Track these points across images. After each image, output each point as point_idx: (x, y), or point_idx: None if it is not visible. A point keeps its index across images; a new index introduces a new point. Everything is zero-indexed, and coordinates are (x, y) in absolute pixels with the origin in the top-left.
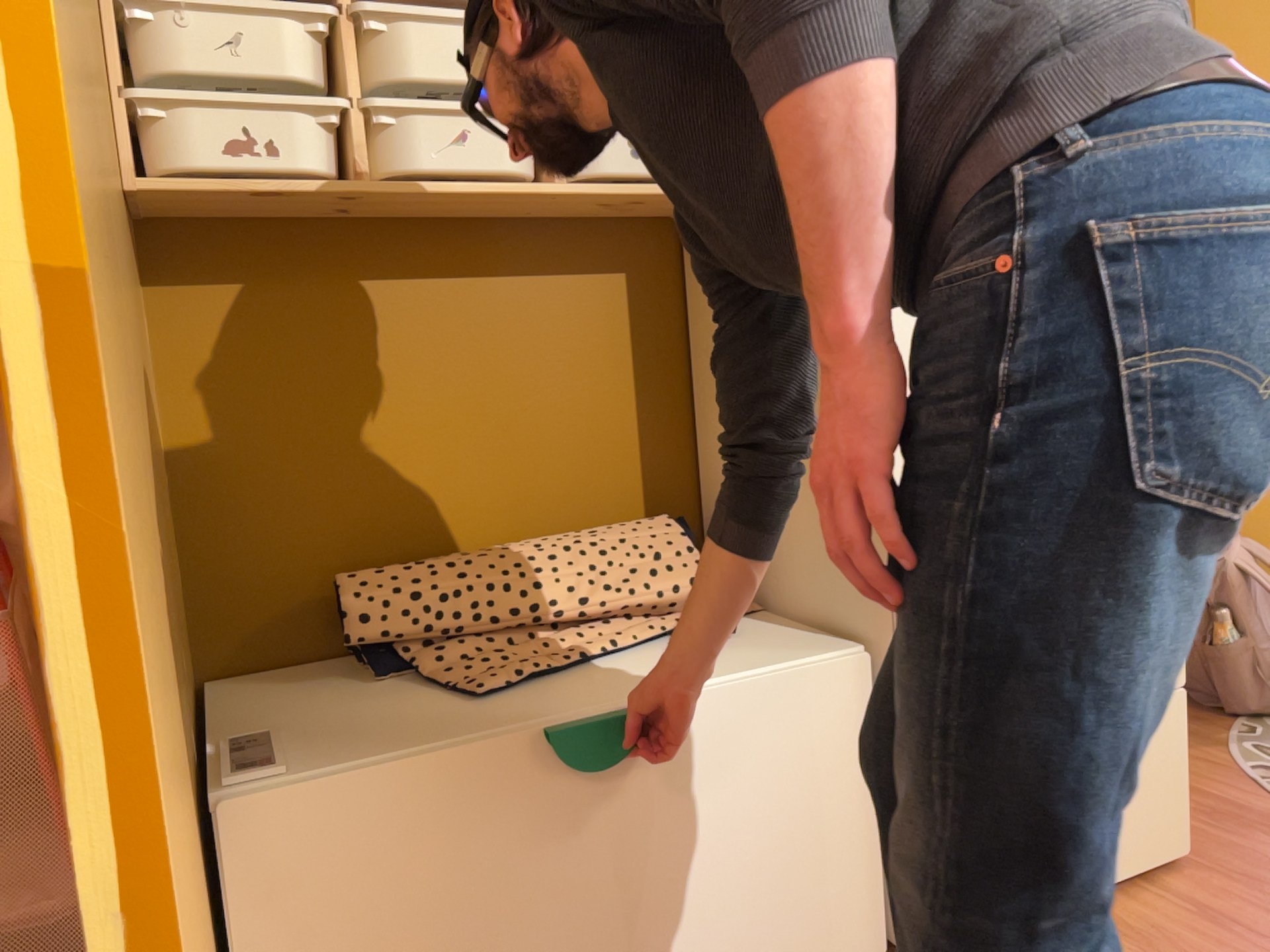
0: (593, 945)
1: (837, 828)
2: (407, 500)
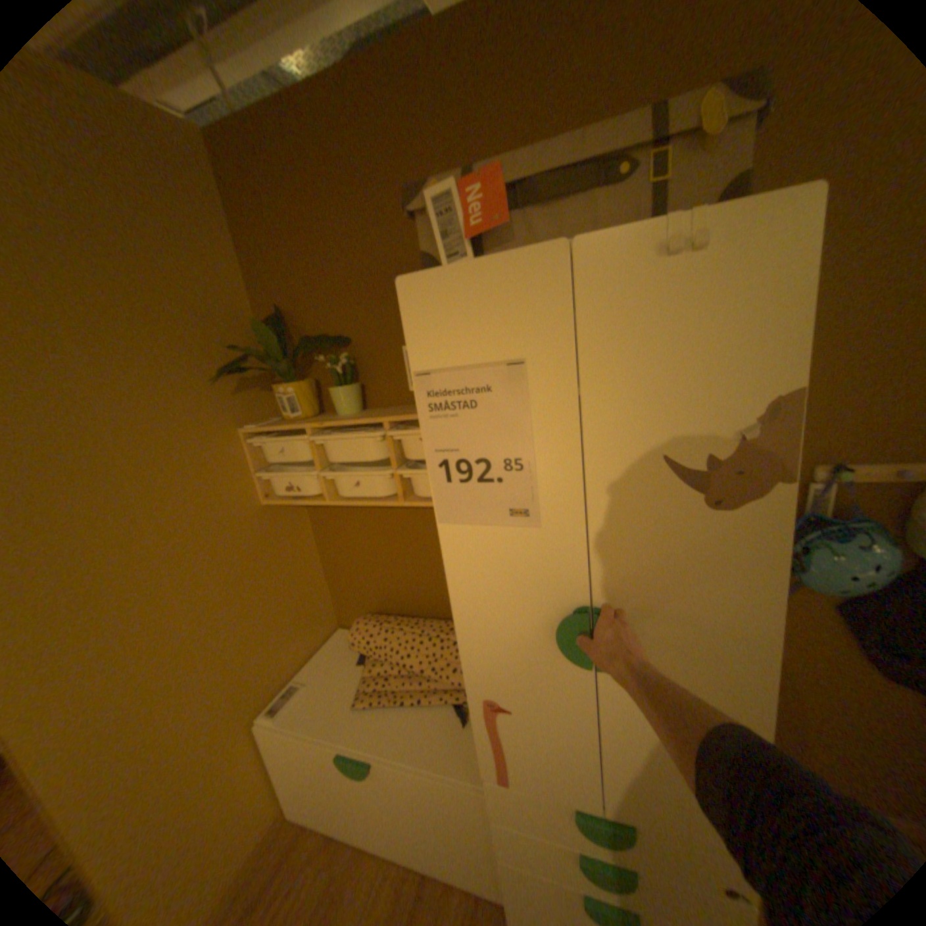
0: (367, 820)
1: (471, 848)
2: (394, 588)
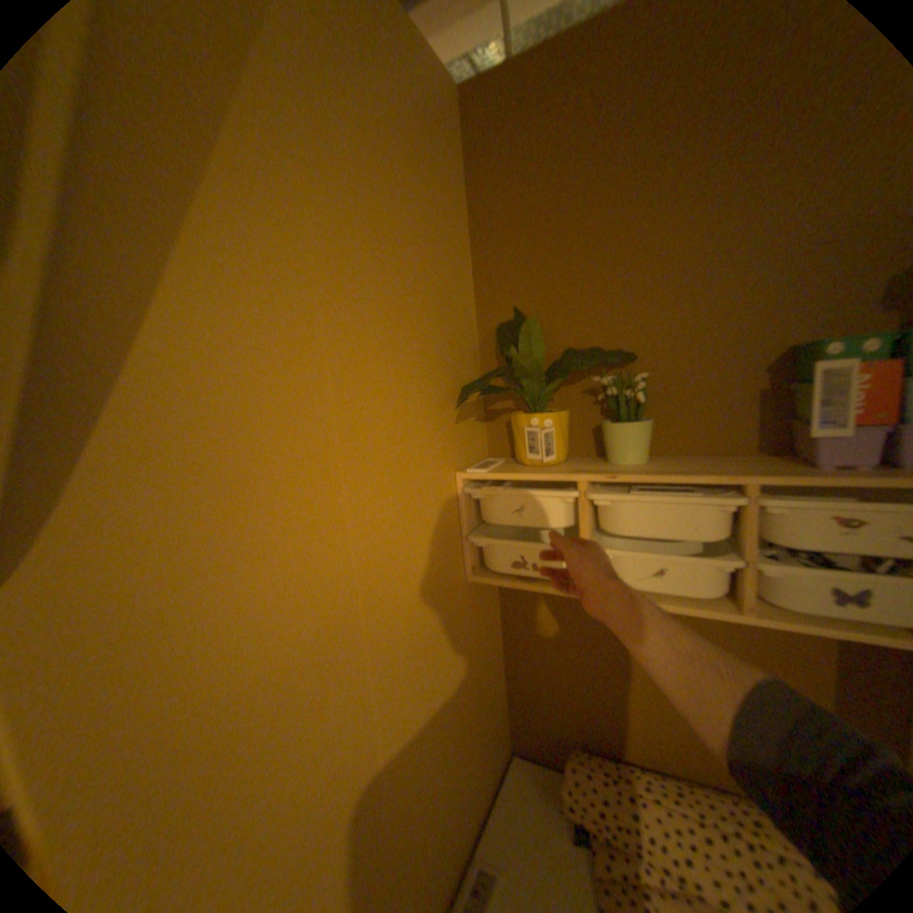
0: None
1: None
2: (622, 718)
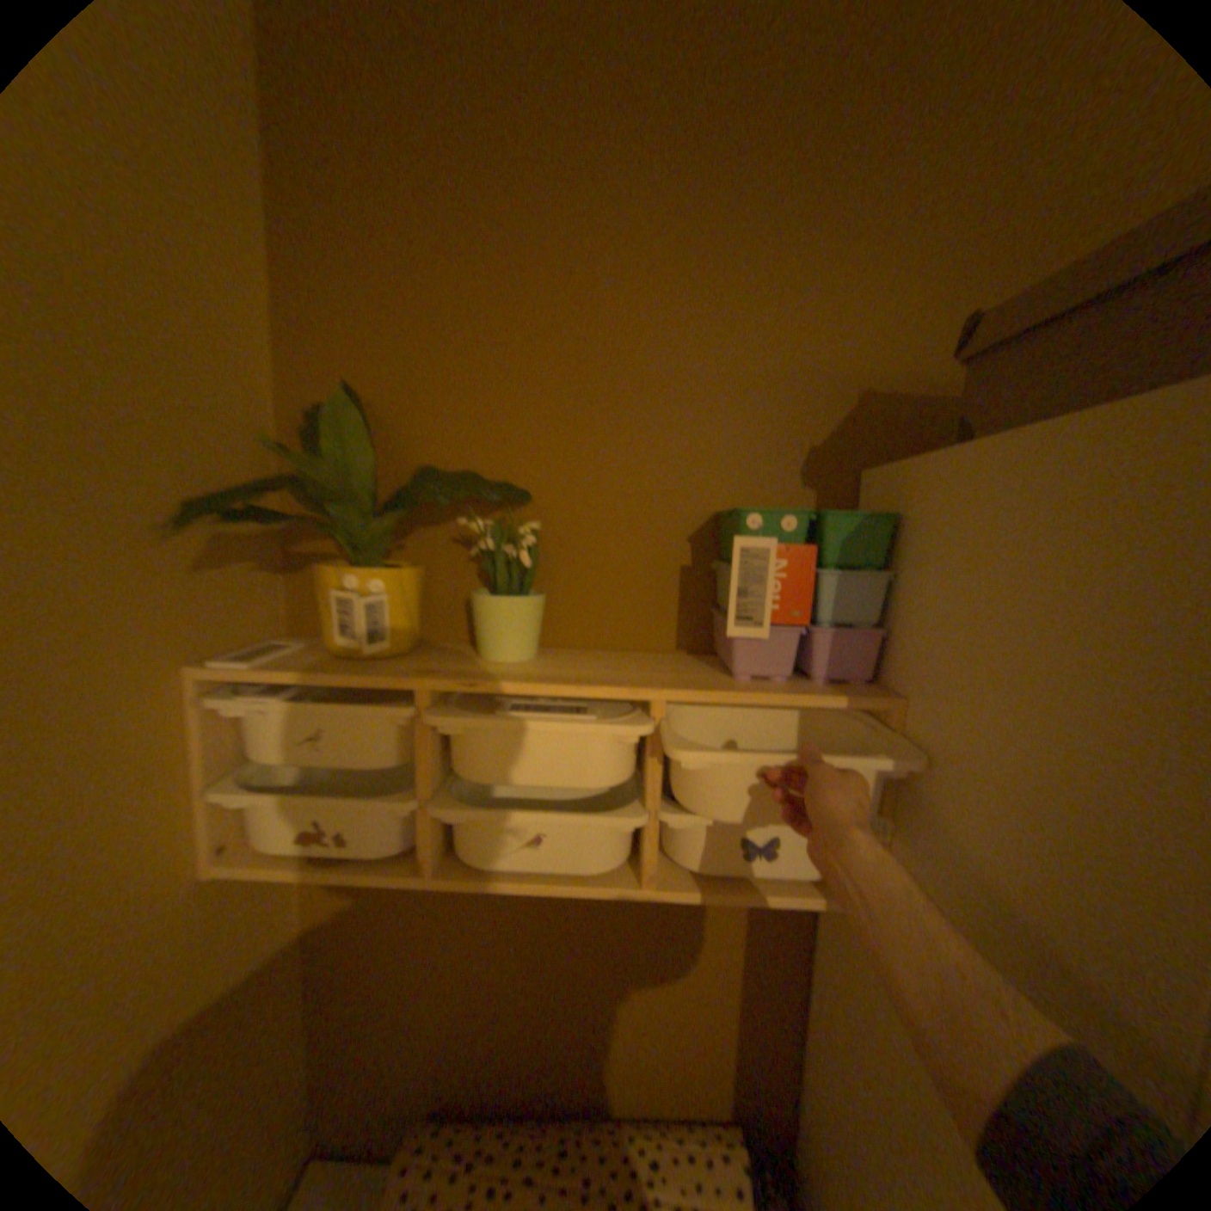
0: None
1: None
2: (494, 1050)
